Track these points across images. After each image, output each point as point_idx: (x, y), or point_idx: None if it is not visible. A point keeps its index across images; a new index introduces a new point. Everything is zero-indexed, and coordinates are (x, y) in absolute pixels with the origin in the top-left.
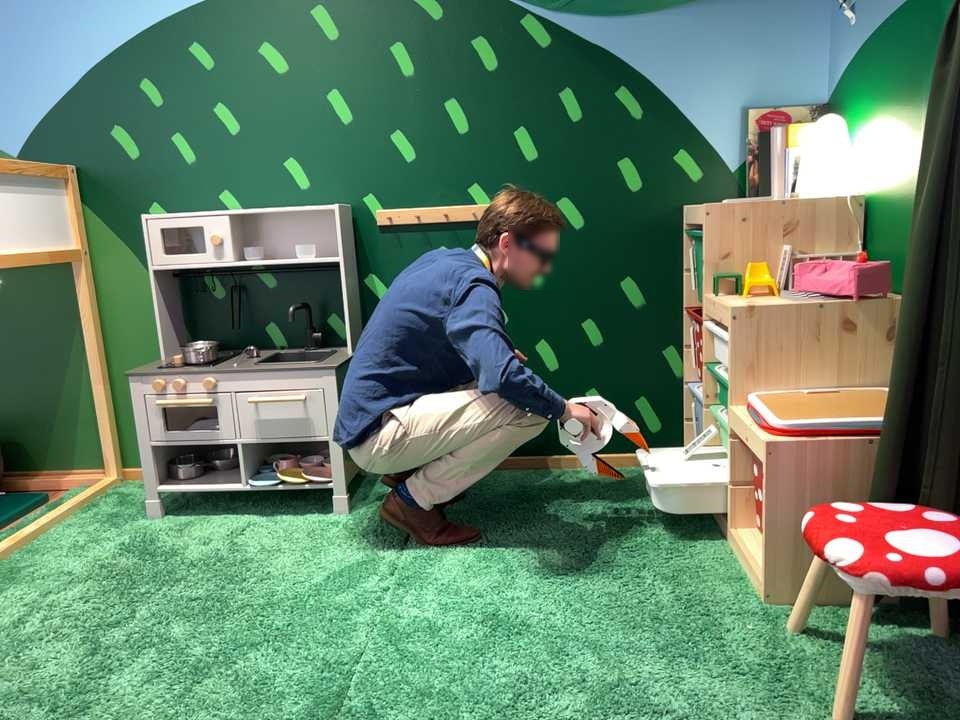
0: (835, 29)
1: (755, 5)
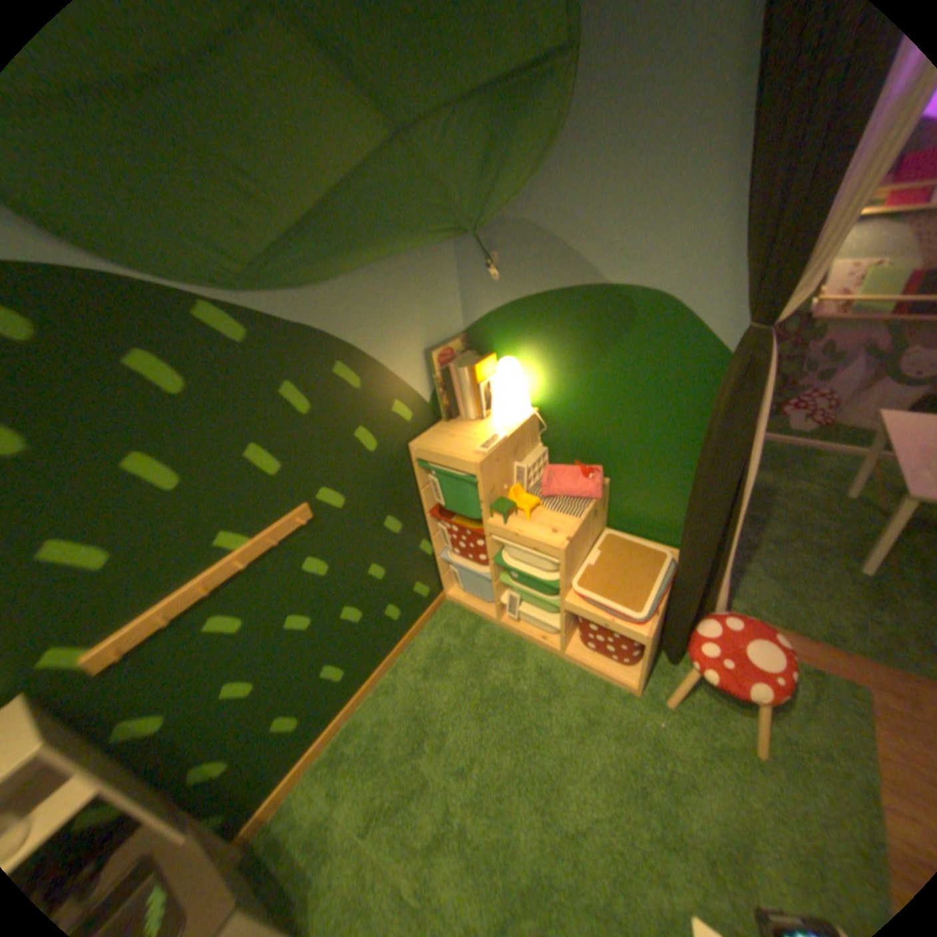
0: (468, 275)
1: (415, 258)
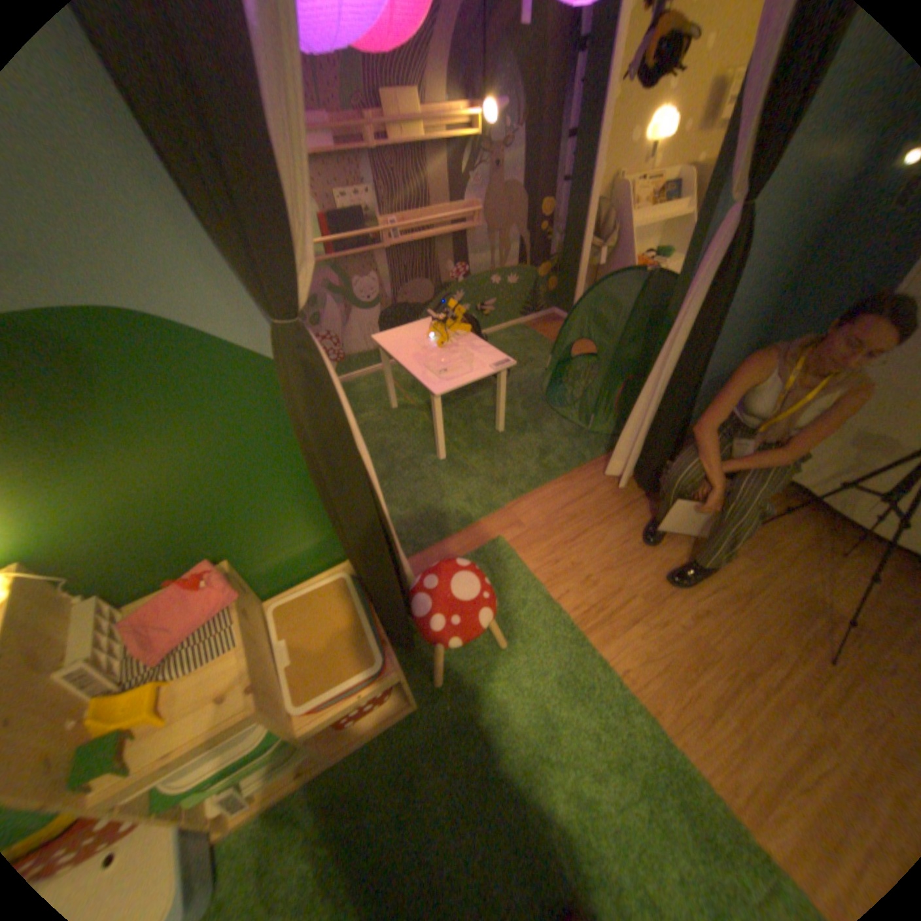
0: None
1: None
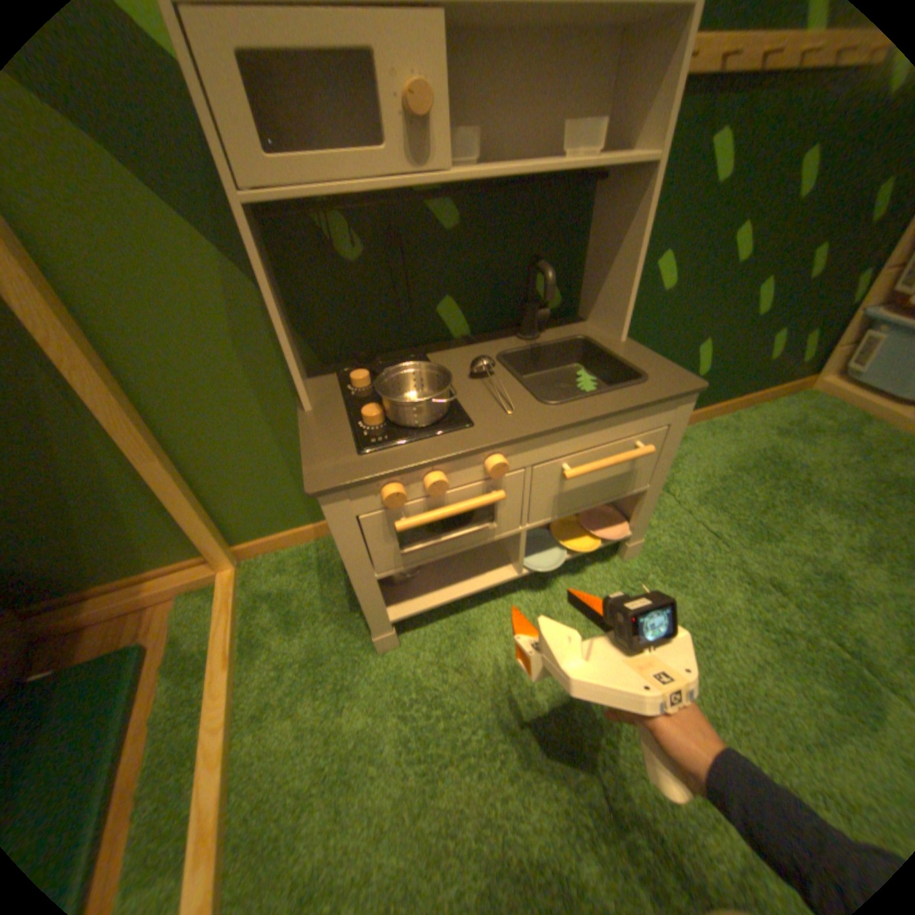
0: None
1: None
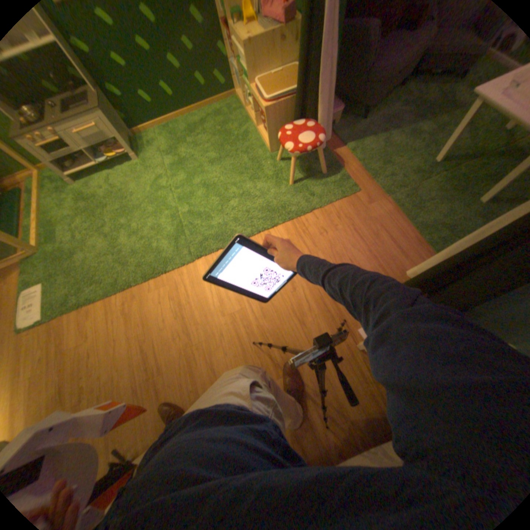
0: None
1: None
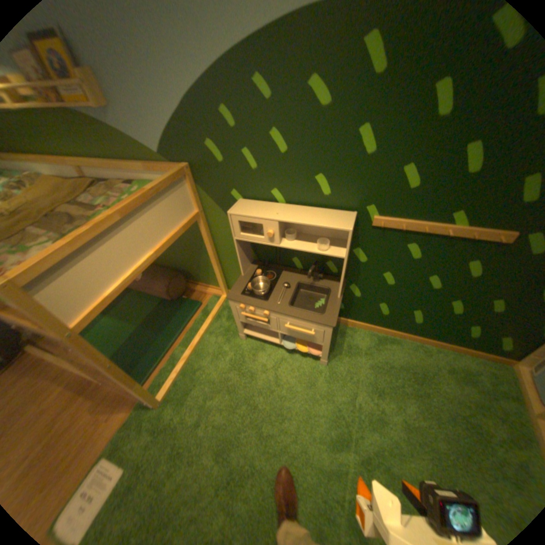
0: None
1: None
